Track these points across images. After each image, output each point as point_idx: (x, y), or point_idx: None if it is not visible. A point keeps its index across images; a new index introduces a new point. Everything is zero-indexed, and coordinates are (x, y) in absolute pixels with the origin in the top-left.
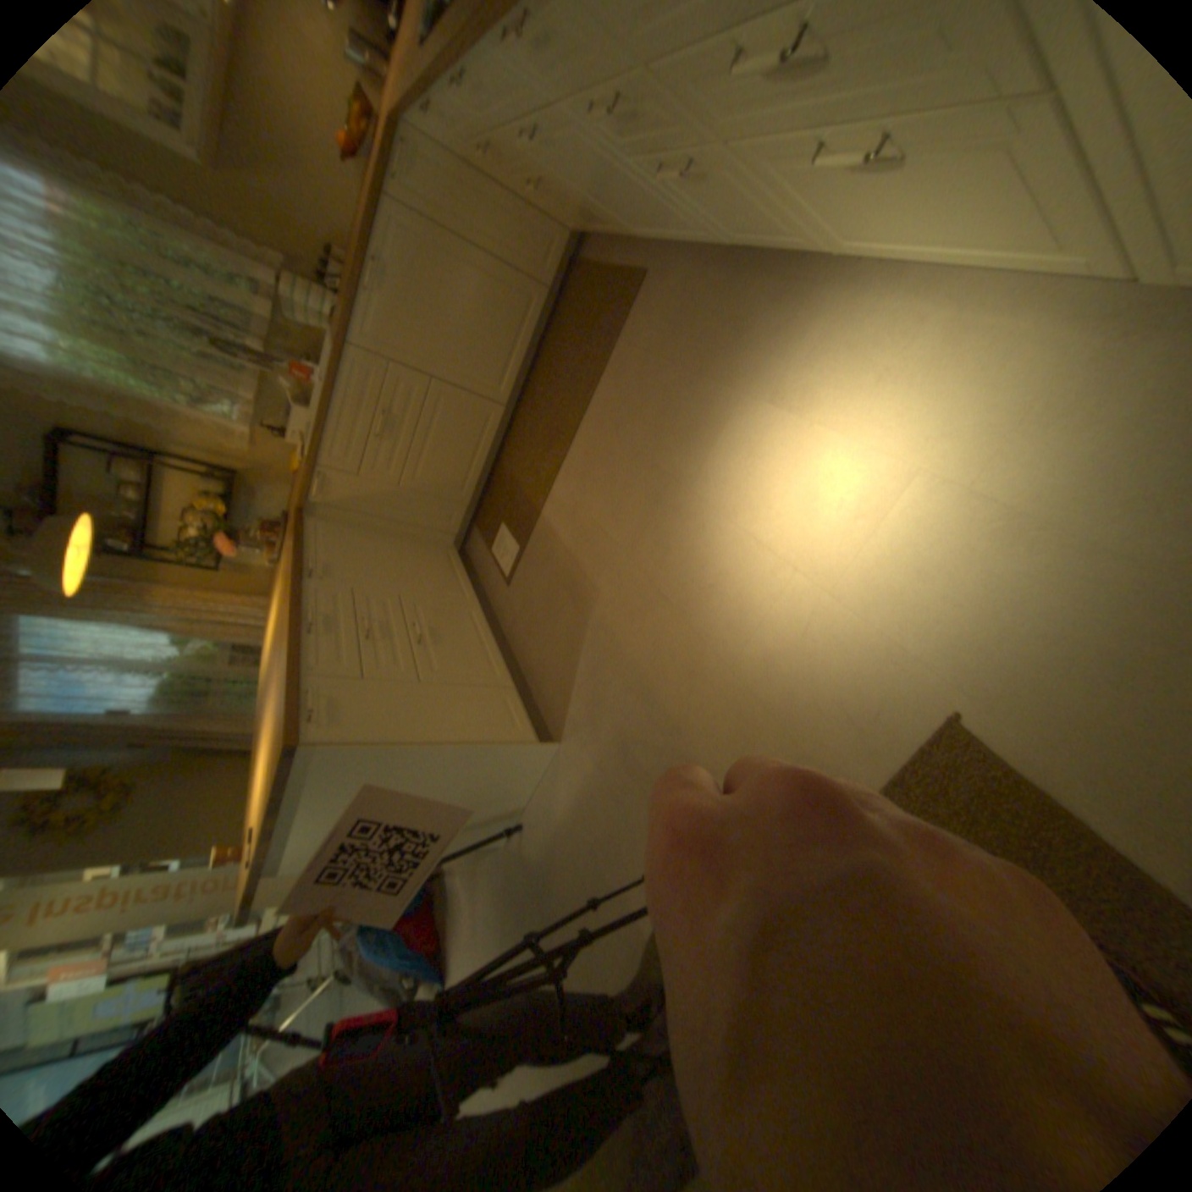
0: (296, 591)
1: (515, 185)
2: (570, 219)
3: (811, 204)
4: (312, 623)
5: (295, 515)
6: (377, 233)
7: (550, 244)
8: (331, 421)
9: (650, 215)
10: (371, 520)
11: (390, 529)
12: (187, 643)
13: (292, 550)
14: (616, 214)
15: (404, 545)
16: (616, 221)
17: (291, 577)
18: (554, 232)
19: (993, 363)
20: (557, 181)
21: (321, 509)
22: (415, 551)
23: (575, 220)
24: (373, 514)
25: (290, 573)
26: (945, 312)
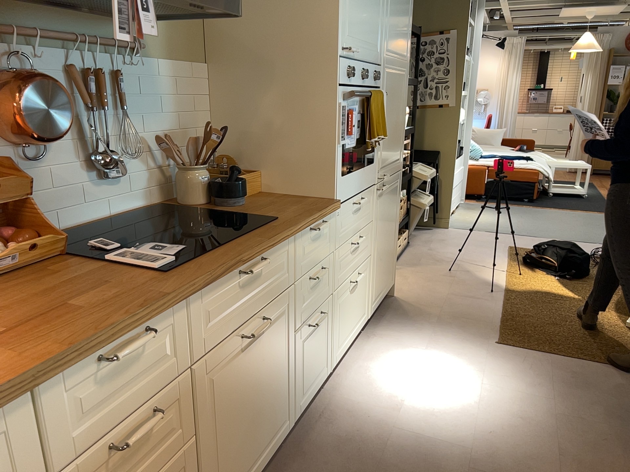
0: None
1: None
2: None
3: (336, 332)
4: None
5: None
6: None
7: None
8: None
9: (254, 448)
10: None
11: None
12: None
13: None
14: None
15: None
16: None
17: None
18: None
19: (382, 351)
20: None
21: None
22: None
23: None
24: None
25: None
26: (360, 363)
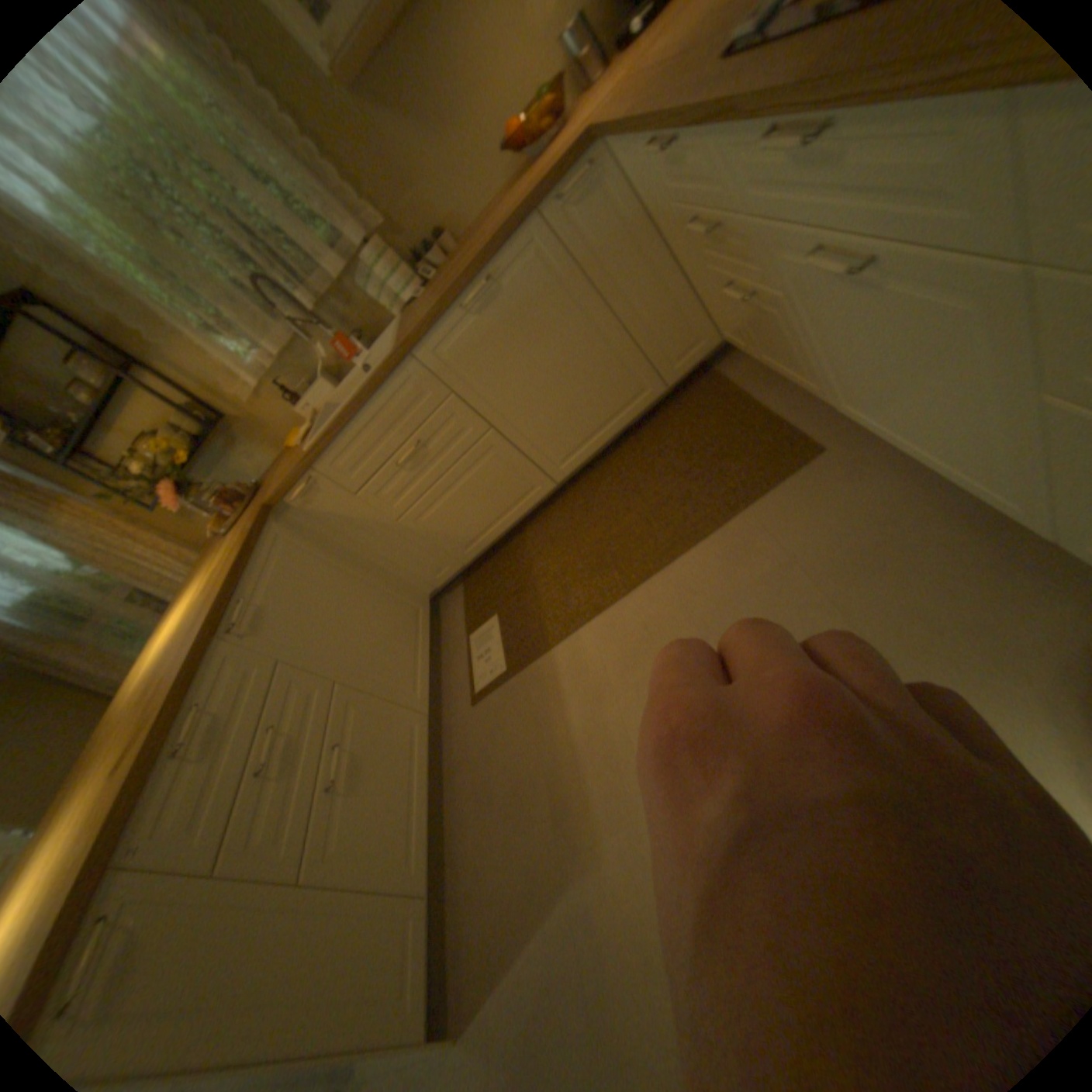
0: (189, 667)
1: (691, 272)
2: (732, 334)
3: None
4: (180, 749)
5: (257, 514)
6: (504, 255)
7: (690, 346)
8: (348, 432)
9: (907, 424)
10: (346, 545)
11: (363, 562)
12: (83, 567)
13: (227, 570)
14: (830, 381)
15: (370, 592)
16: (815, 381)
17: (200, 624)
18: (702, 336)
19: None
20: (774, 308)
21: (292, 515)
22: (379, 606)
23: (738, 338)
24: (351, 540)
25: (204, 614)
26: None
